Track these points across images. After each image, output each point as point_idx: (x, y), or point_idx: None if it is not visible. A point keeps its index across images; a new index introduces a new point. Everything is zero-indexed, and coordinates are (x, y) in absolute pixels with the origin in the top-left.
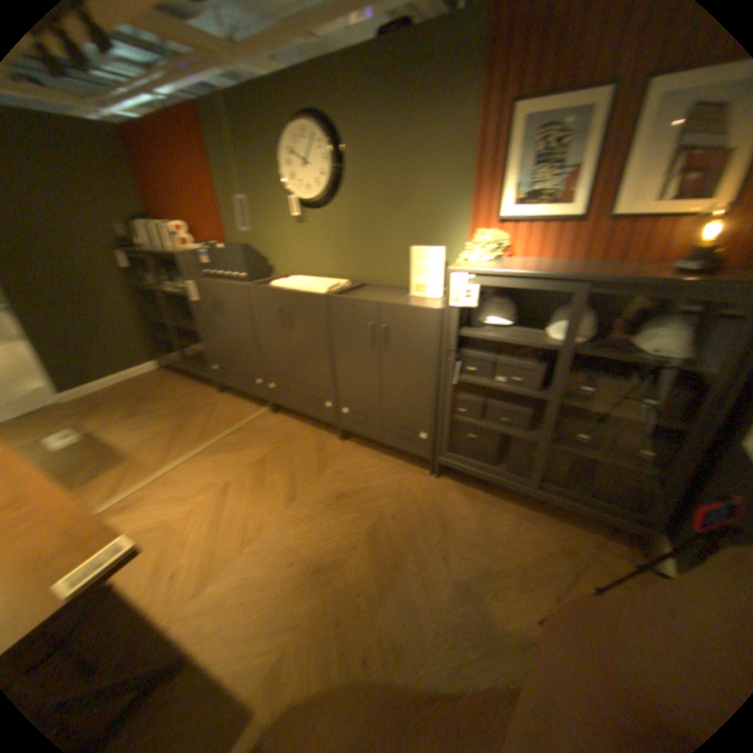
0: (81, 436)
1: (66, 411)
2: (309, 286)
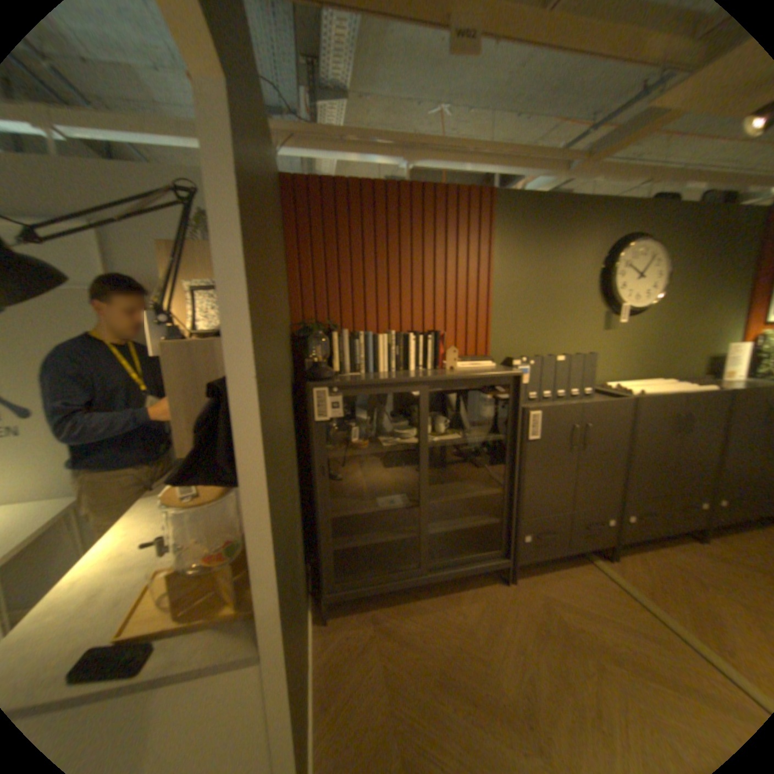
0: None
1: None
2: (678, 387)
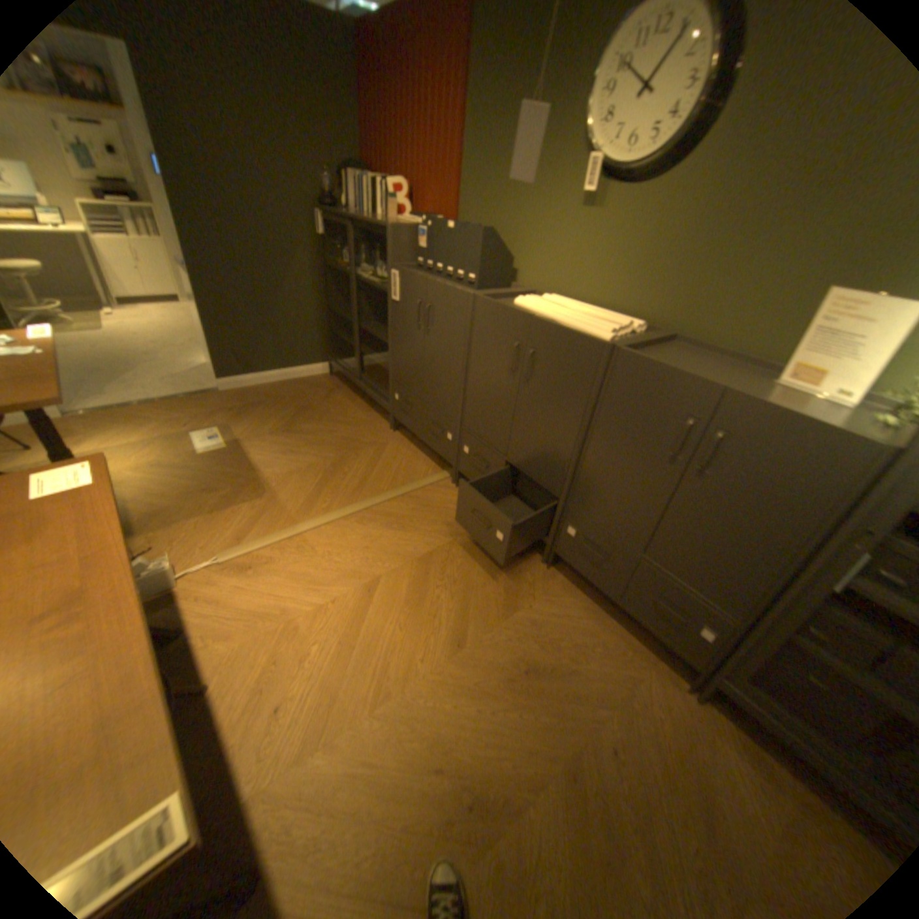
0: (230, 440)
1: (224, 401)
2: (578, 317)
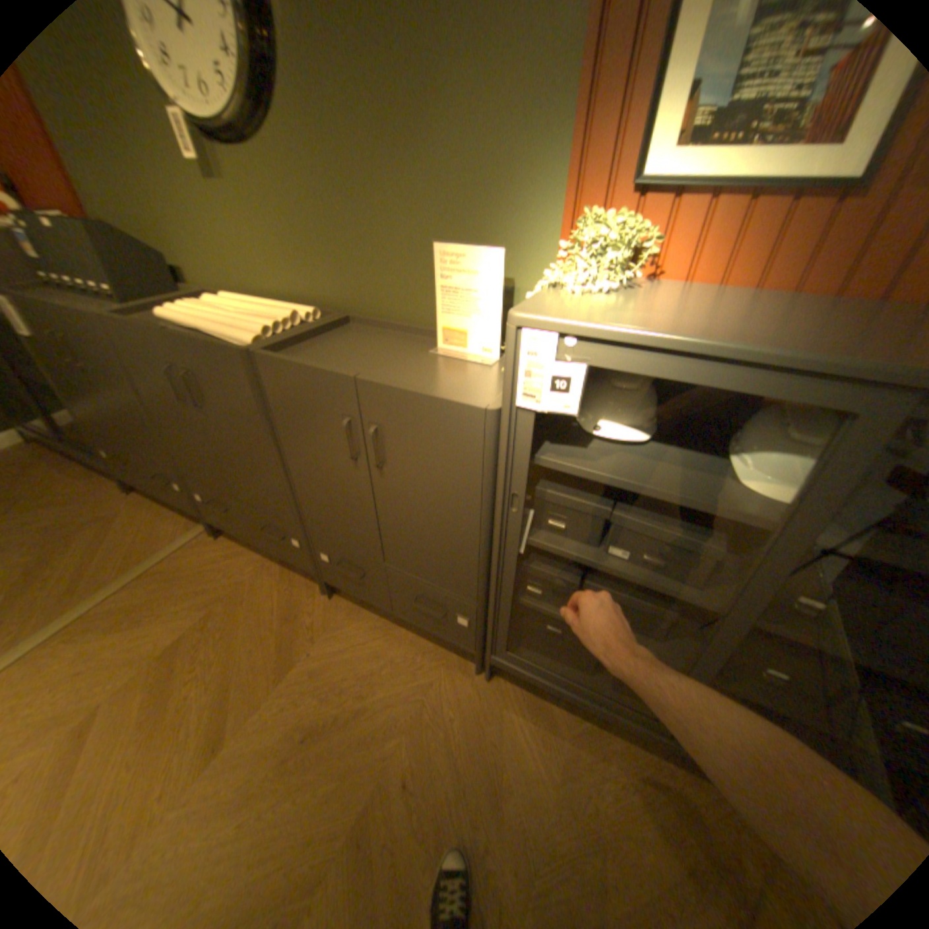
0: None
1: None
2: (229, 320)
